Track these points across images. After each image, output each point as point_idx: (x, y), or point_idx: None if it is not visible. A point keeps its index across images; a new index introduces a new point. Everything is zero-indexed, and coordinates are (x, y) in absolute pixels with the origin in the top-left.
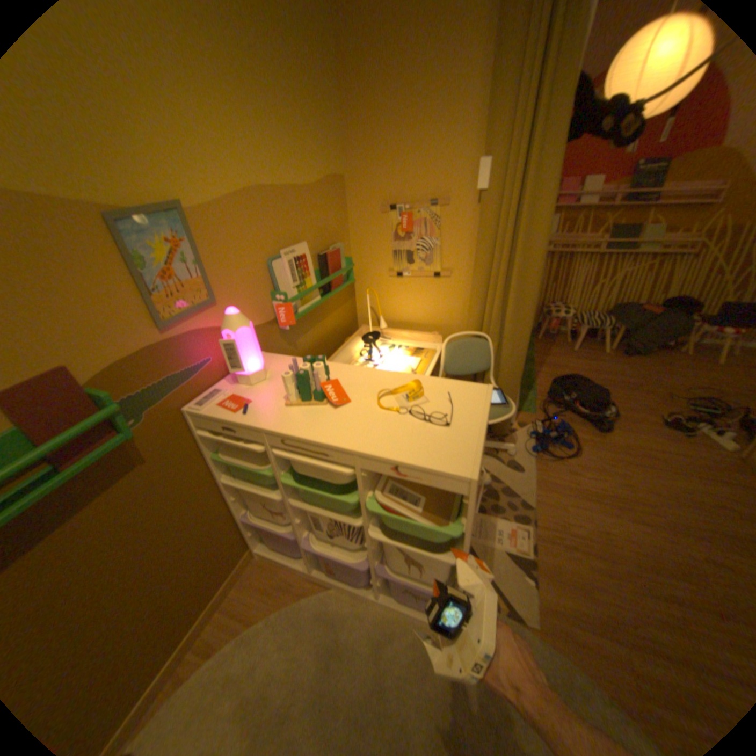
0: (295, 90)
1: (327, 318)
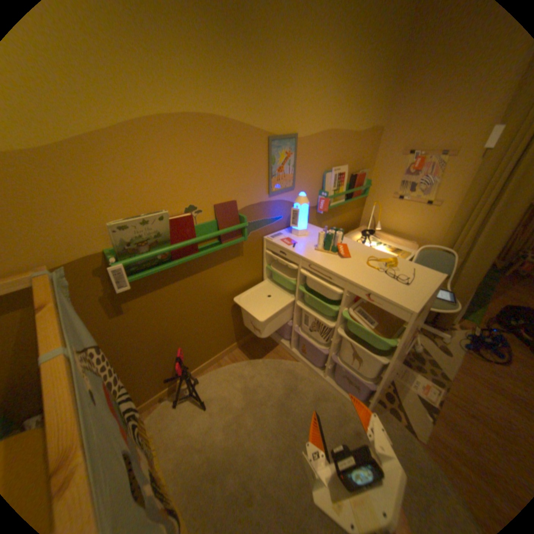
0: (372, 74)
1: (343, 214)
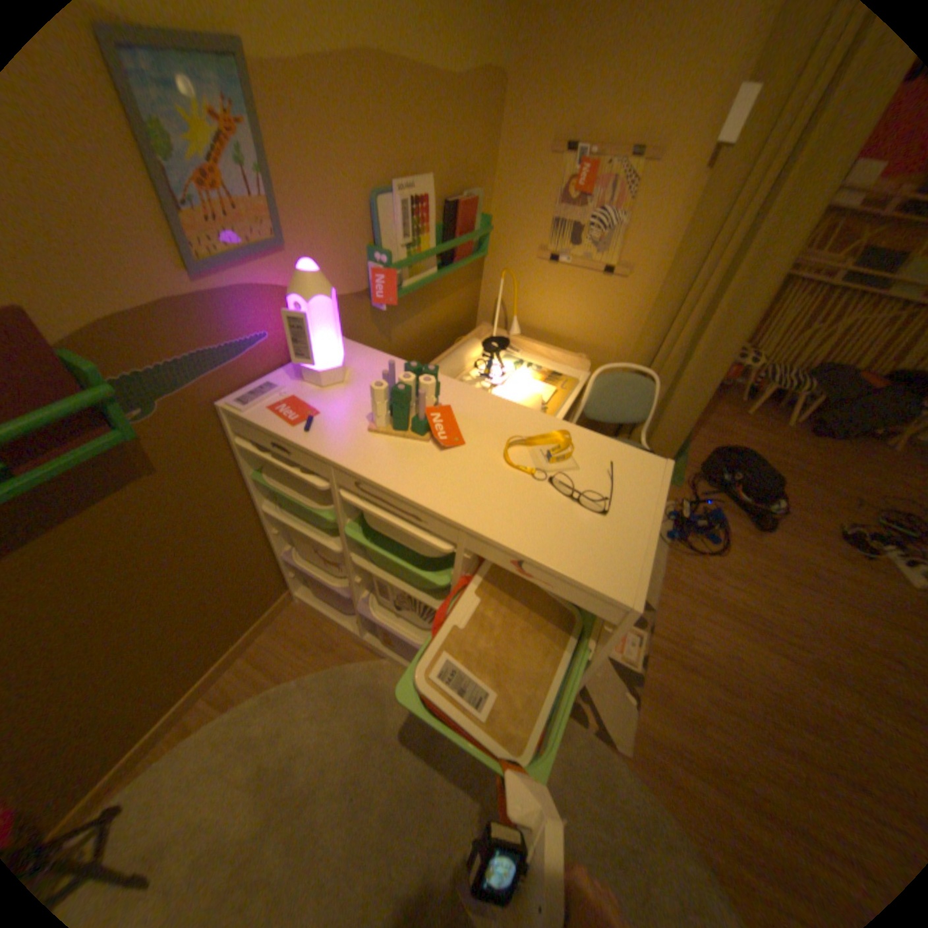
0: None
1: (440, 303)
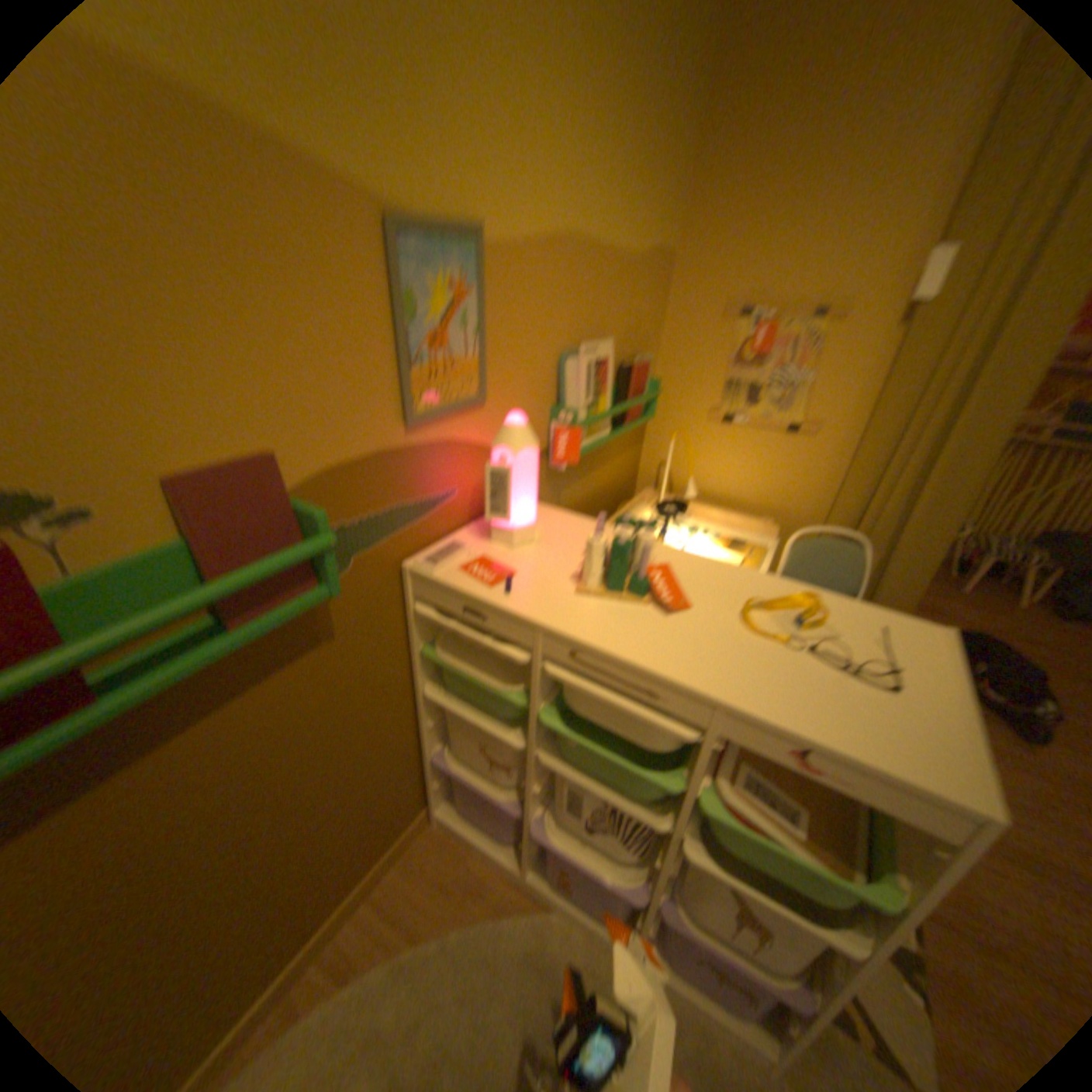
0: (658, 97)
1: (606, 464)
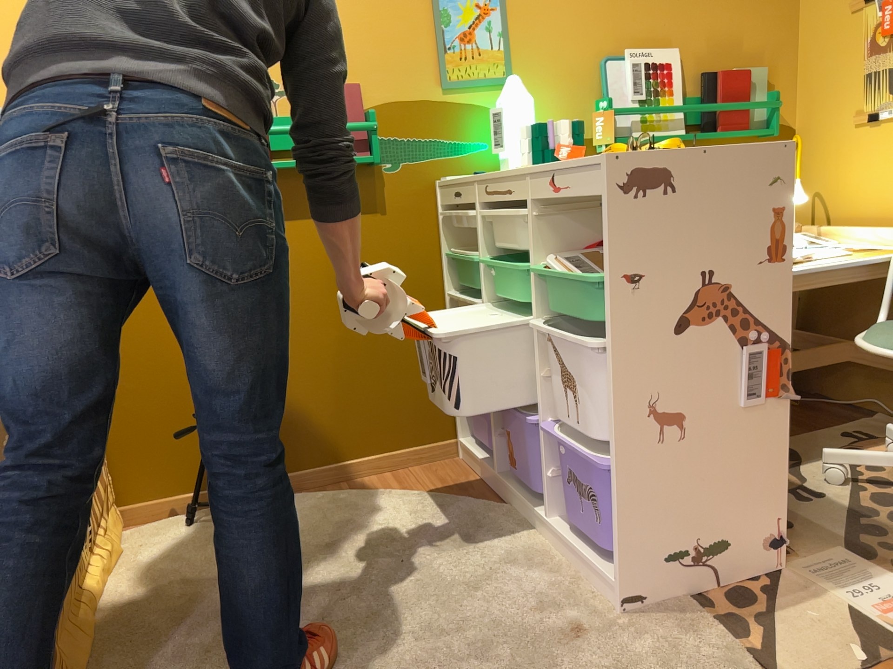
0: None
1: None
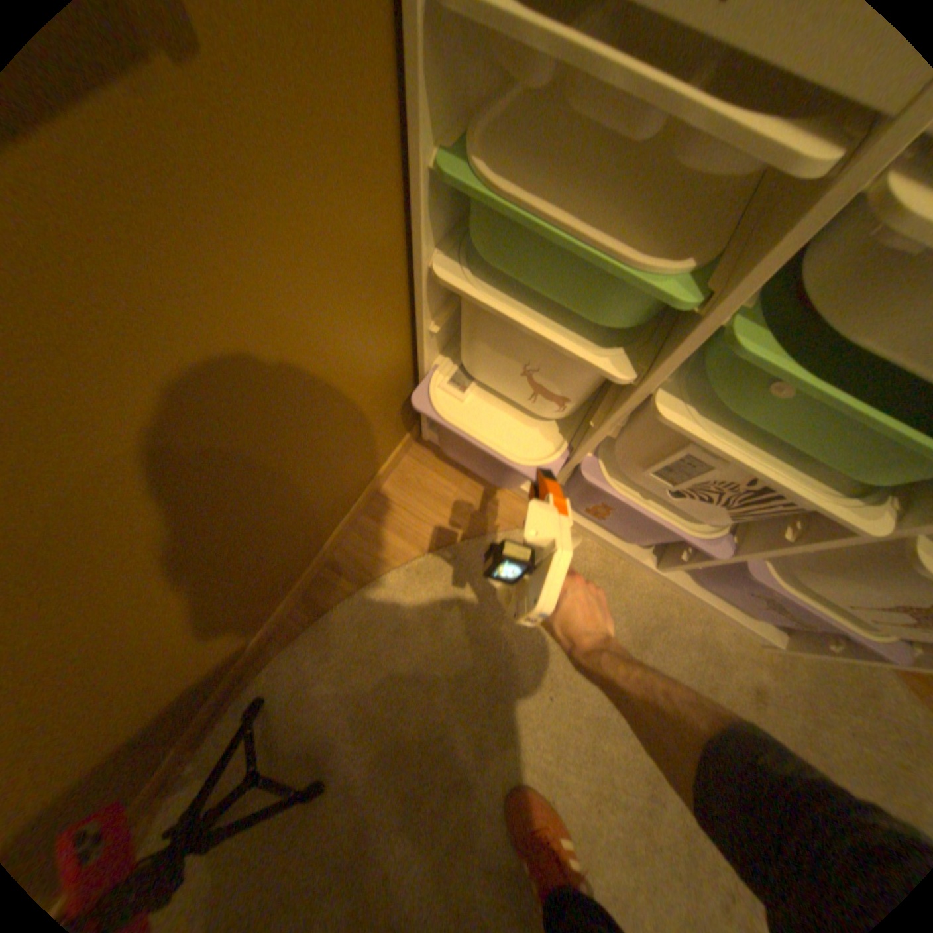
0: None
1: None
